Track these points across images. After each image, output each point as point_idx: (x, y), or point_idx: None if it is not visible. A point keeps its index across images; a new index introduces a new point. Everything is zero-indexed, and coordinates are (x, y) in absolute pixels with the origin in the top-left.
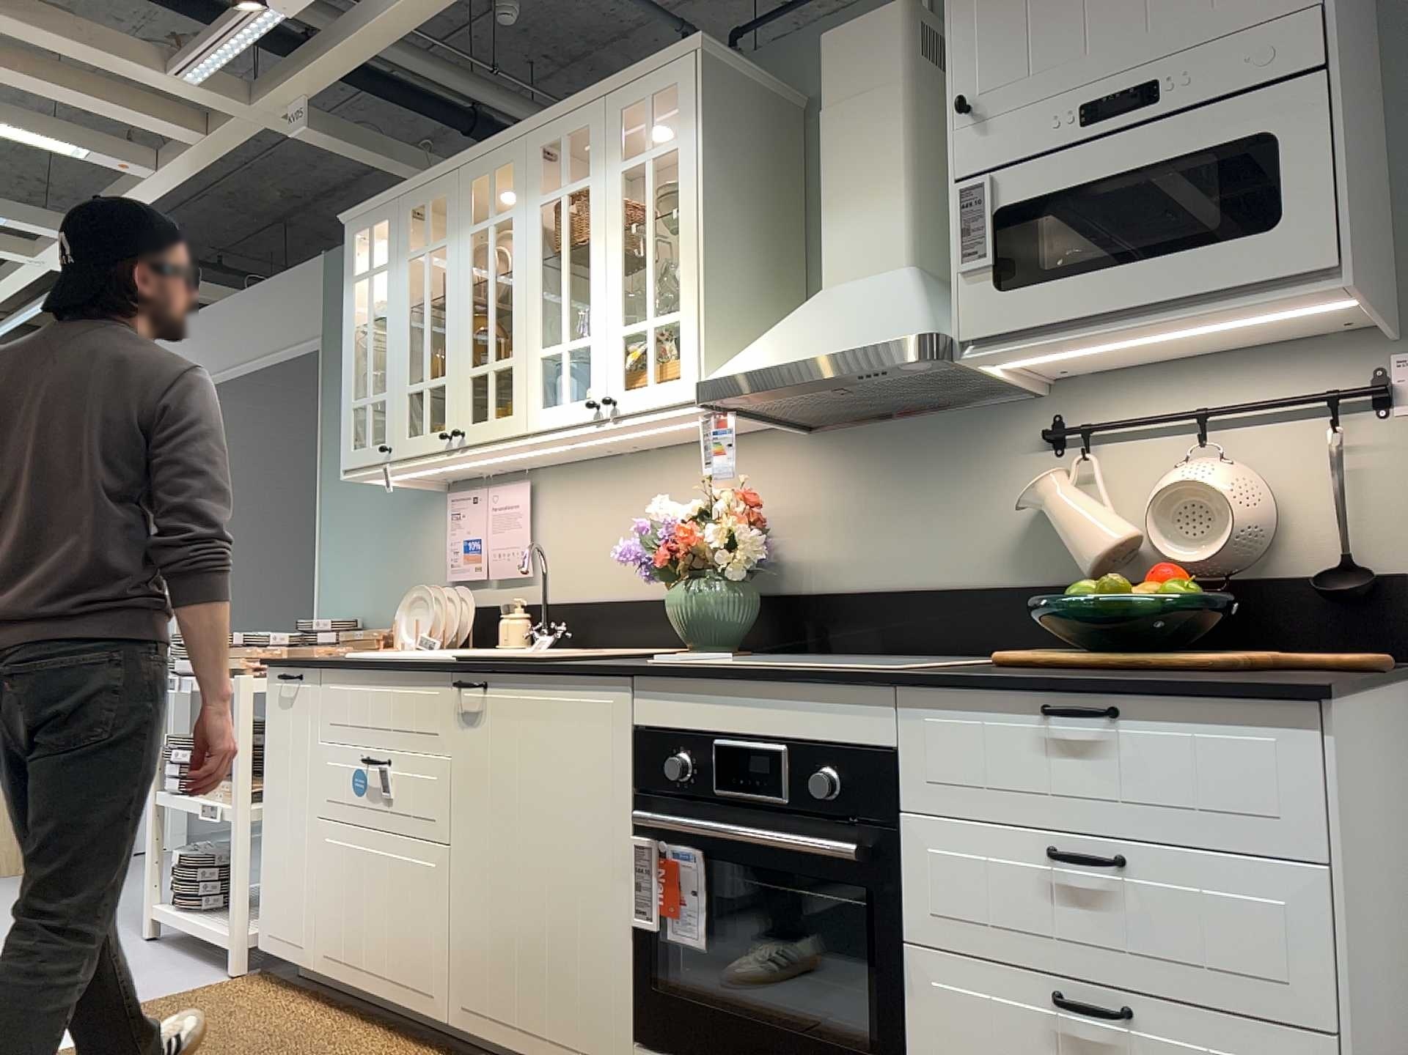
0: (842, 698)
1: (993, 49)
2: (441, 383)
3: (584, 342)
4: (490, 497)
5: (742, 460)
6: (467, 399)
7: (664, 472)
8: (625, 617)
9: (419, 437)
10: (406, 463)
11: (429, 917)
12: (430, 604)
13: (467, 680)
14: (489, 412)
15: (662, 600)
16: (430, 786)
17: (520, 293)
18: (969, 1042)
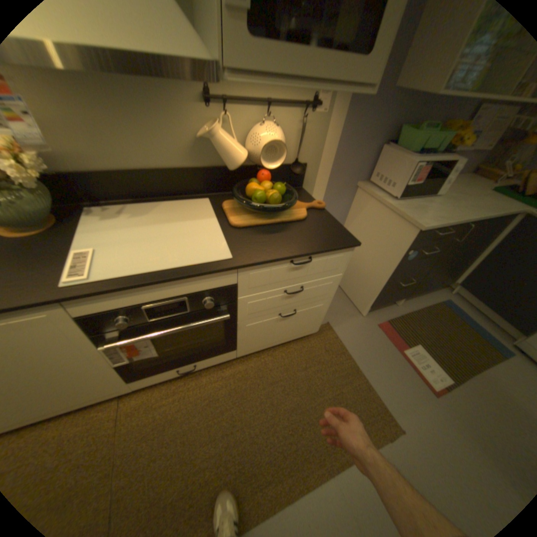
0: (213, 276)
1: None
2: None
3: None
4: None
5: None
6: None
7: None
8: None
9: None
10: None
11: None
12: None
13: None
14: None
15: None
16: None
17: None
18: (255, 330)
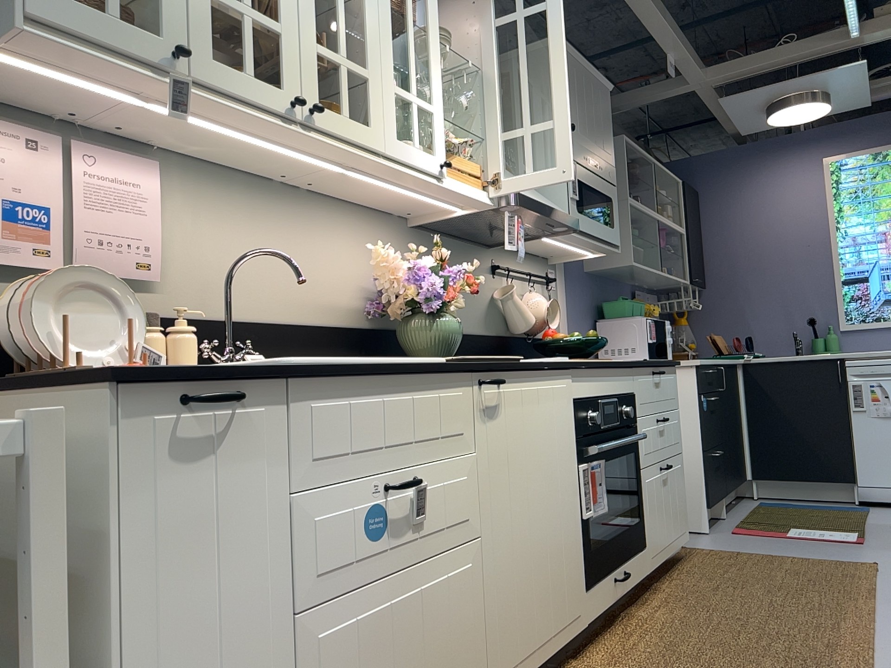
0: (625, 373)
1: (573, 113)
2: (274, 30)
3: (430, 110)
4: (82, 155)
5: (374, 229)
6: (316, 76)
7: (316, 215)
8: (289, 339)
9: (237, 72)
10: (207, 93)
11: (469, 620)
12: (87, 298)
13: (488, 379)
14: (345, 109)
15: (322, 326)
16: (462, 488)
17: (374, 17)
18: (653, 495)
